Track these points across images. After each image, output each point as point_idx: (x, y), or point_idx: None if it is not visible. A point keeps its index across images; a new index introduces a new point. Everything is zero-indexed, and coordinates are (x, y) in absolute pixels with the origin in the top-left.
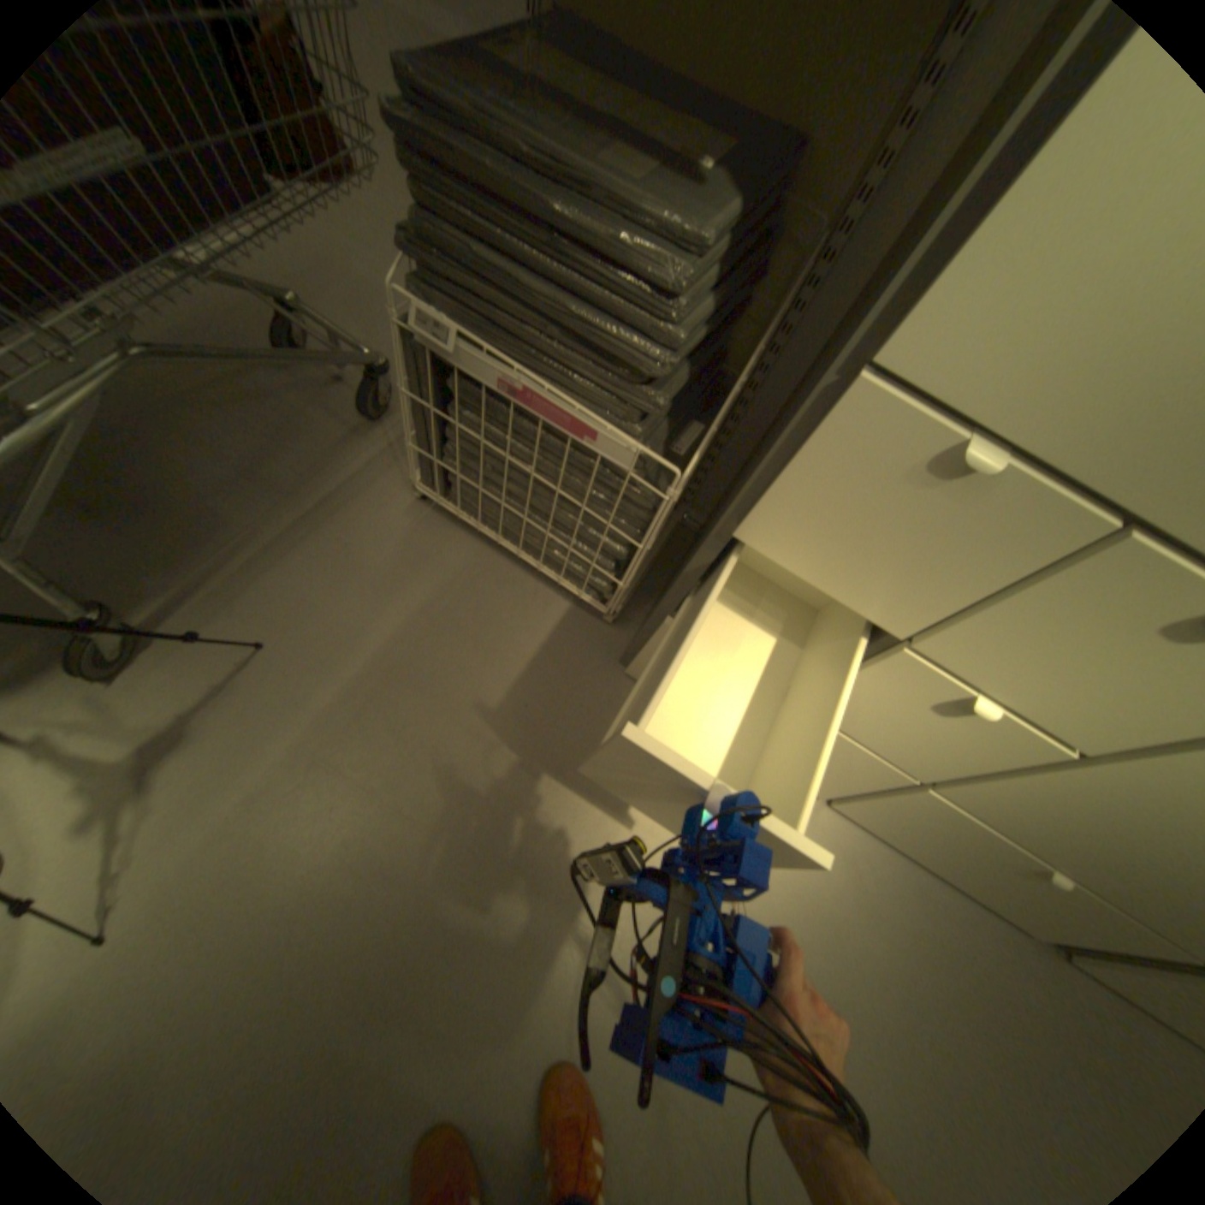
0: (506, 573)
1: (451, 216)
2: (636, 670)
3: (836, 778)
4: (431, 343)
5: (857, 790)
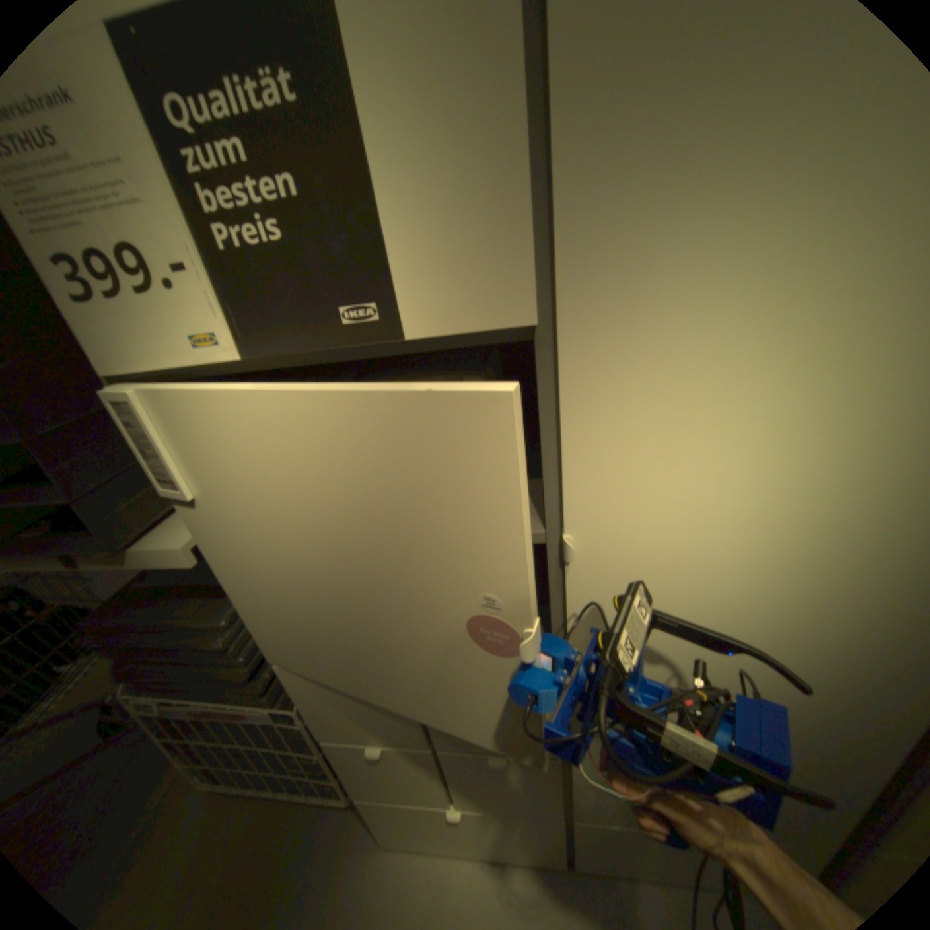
0: (278, 815)
1: (130, 659)
2: (383, 843)
3: (542, 849)
4: (151, 711)
5: (561, 849)
